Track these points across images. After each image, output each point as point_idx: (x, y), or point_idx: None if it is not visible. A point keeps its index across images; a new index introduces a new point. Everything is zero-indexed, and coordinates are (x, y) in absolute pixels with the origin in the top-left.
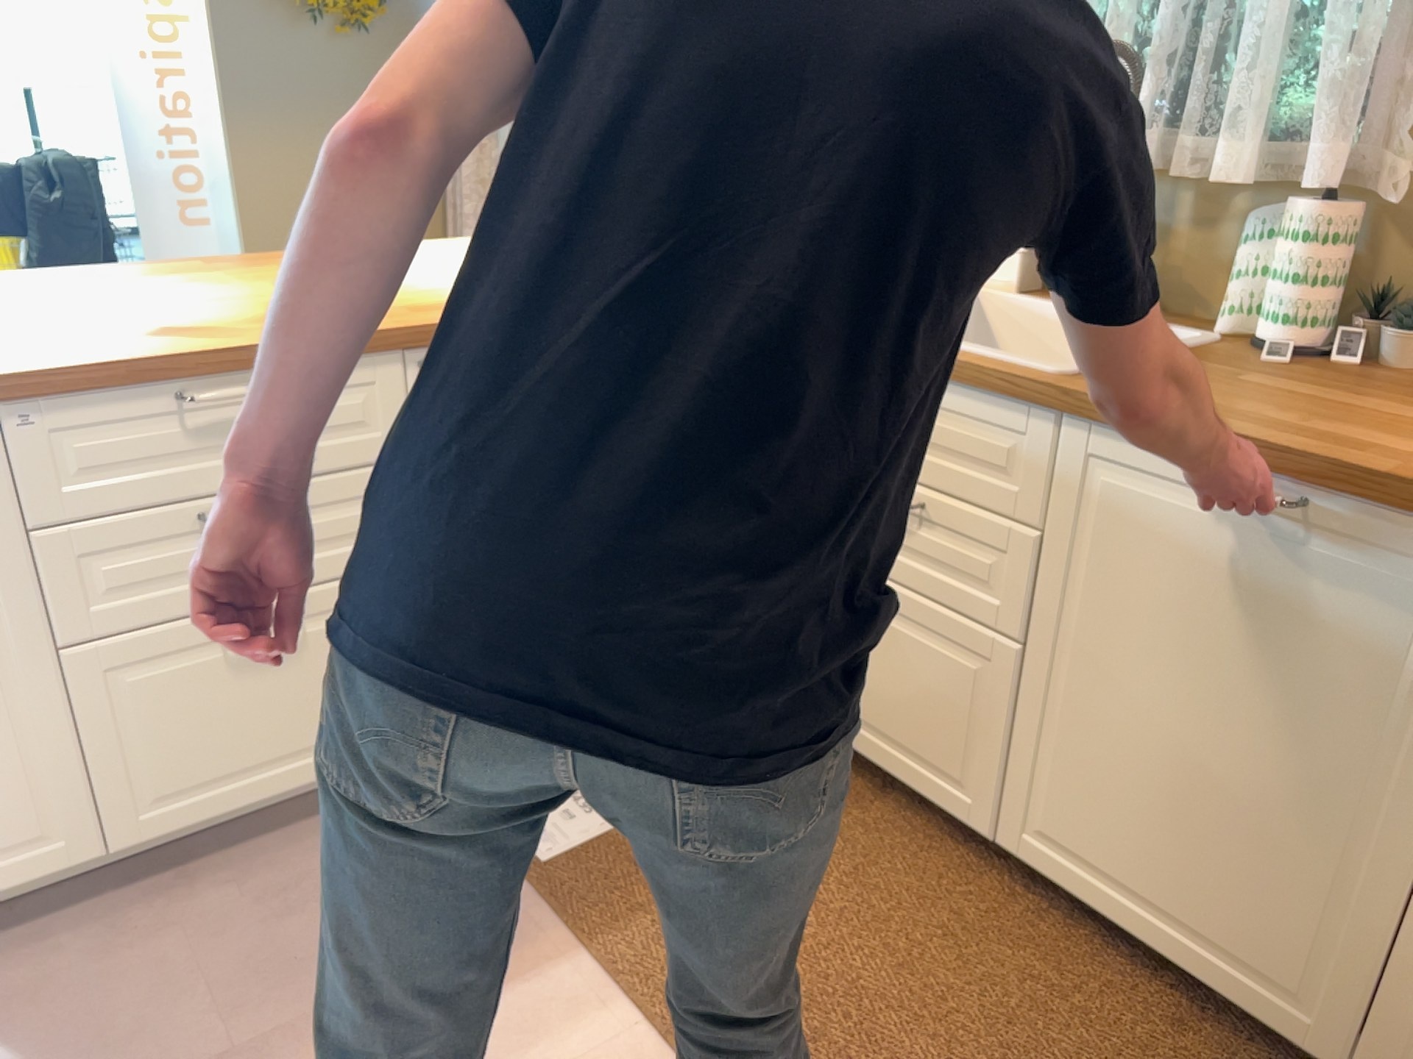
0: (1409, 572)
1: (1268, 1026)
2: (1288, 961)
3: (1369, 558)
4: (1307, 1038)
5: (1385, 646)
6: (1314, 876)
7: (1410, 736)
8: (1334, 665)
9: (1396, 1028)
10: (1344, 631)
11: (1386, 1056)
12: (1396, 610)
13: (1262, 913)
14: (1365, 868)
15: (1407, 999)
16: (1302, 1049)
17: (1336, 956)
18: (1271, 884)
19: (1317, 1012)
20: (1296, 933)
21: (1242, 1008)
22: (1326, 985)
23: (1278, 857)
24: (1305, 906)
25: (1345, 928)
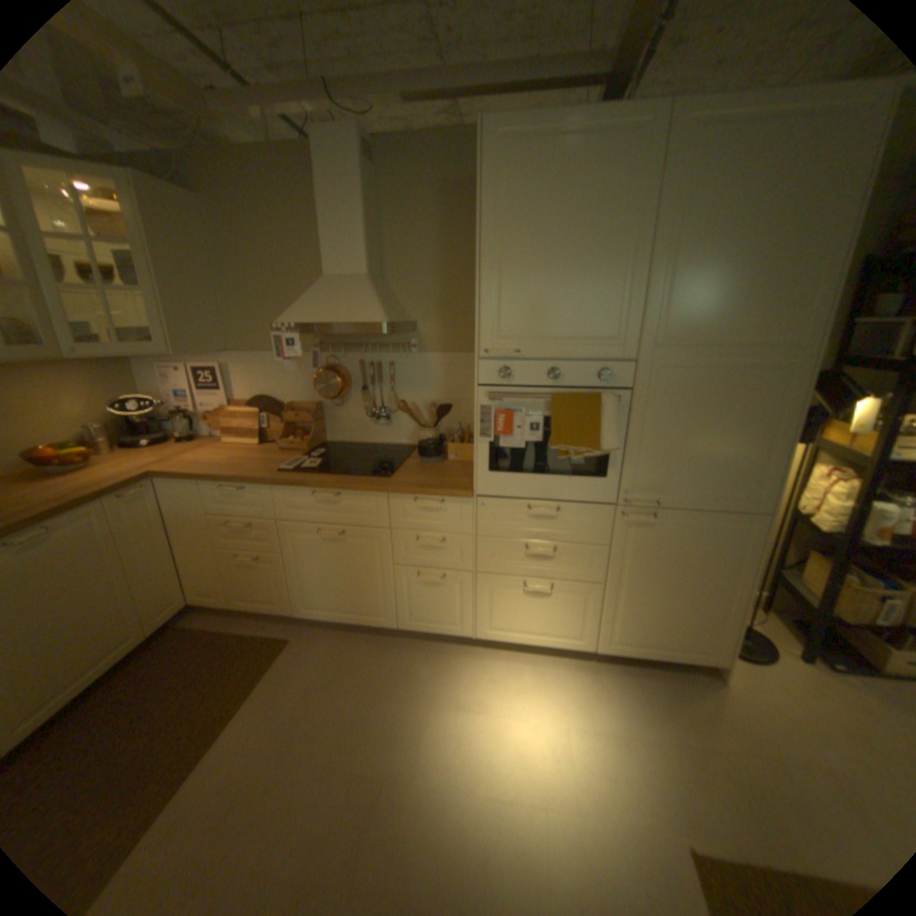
0: (80, 524)
1: (126, 656)
2: (120, 635)
3: (69, 529)
4: (135, 643)
5: (88, 544)
6: (111, 610)
7: (106, 557)
8: (80, 560)
9: (146, 615)
10: (76, 550)
11: (148, 623)
12: (84, 534)
13: (107, 634)
14: (118, 593)
15: (143, 607)
16: (135, 648)
17: (127, 619)
18: (104, 625)
19: (132, 636)
20: (117, 627)
21: (118, 662)
22: (129, 627)
23: (100, 617)
24: (114, 618)
25: (124, 611)
